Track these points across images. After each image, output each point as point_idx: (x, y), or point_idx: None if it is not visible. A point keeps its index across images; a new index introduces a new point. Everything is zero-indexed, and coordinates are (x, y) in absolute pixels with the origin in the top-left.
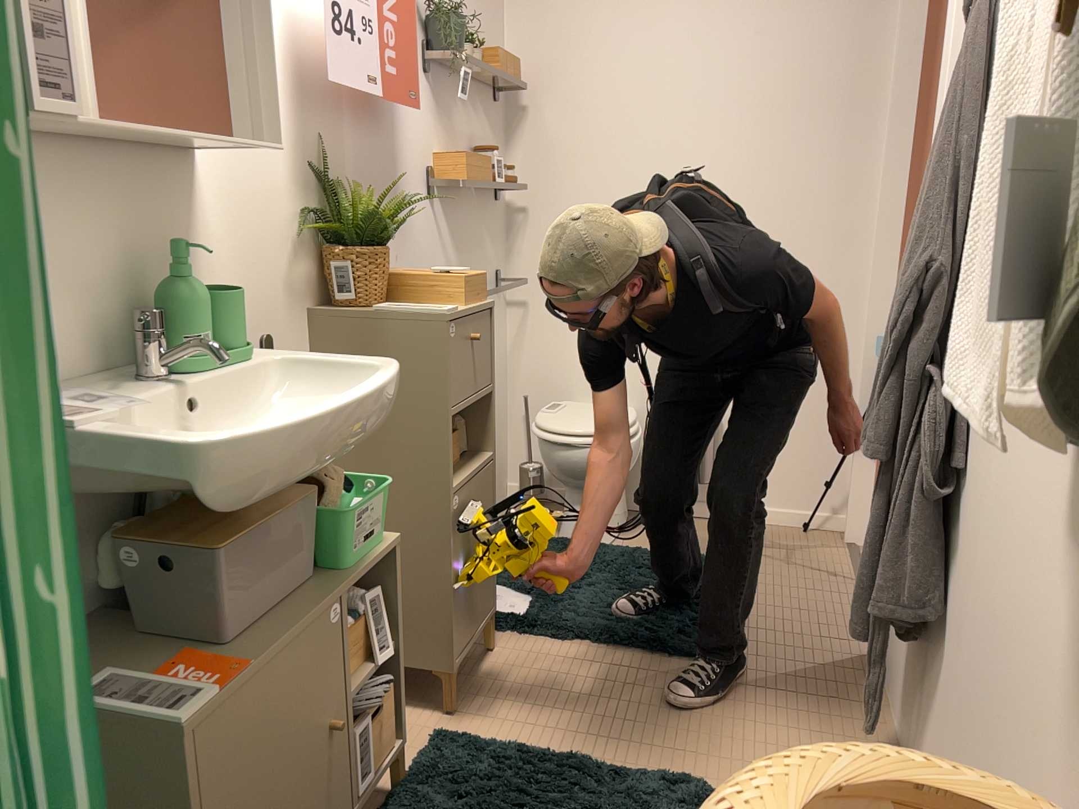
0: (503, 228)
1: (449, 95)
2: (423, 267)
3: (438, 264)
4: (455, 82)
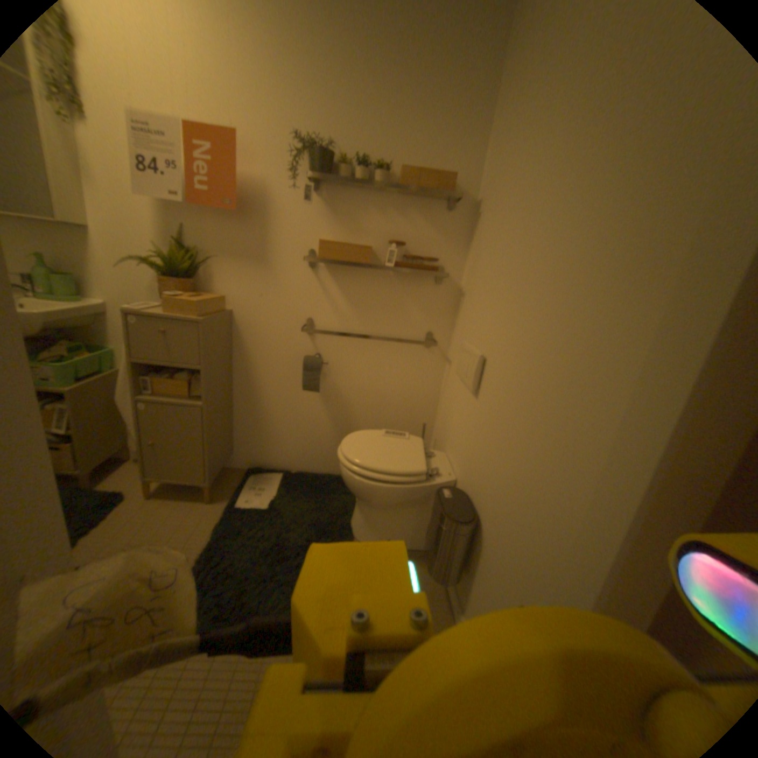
0: (451, 302)
1: (354, 200)
2: (296, 304)
3: (320, 307)
4: (368, 190)
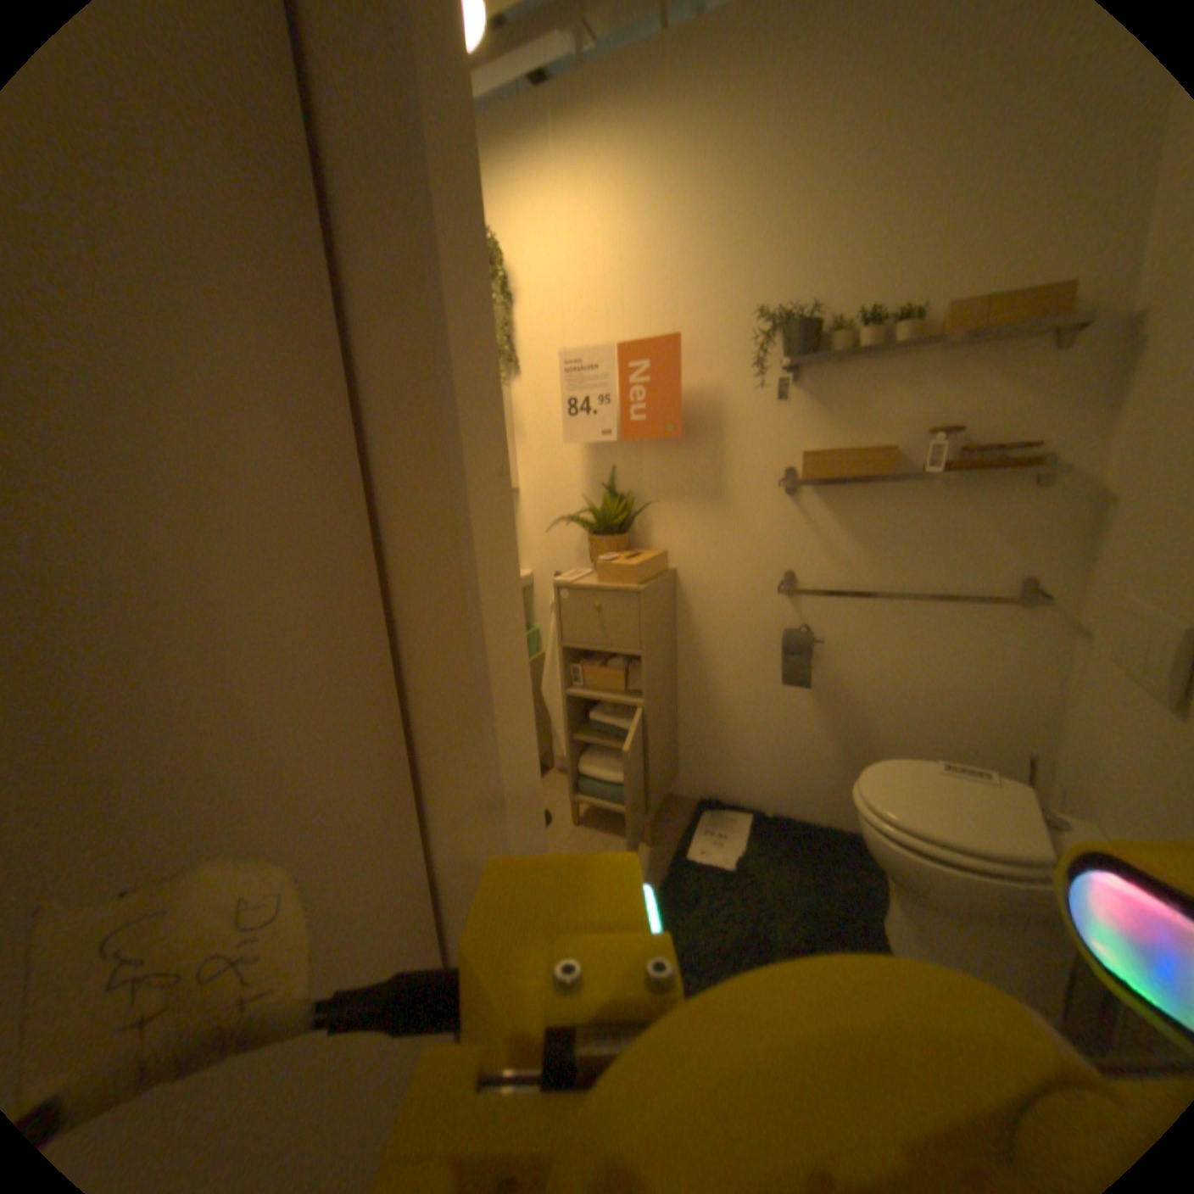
0: (1080, 519)
1: (859, 380)
2: (767, 553)
3: (806, 553)
4: (884, 358)
